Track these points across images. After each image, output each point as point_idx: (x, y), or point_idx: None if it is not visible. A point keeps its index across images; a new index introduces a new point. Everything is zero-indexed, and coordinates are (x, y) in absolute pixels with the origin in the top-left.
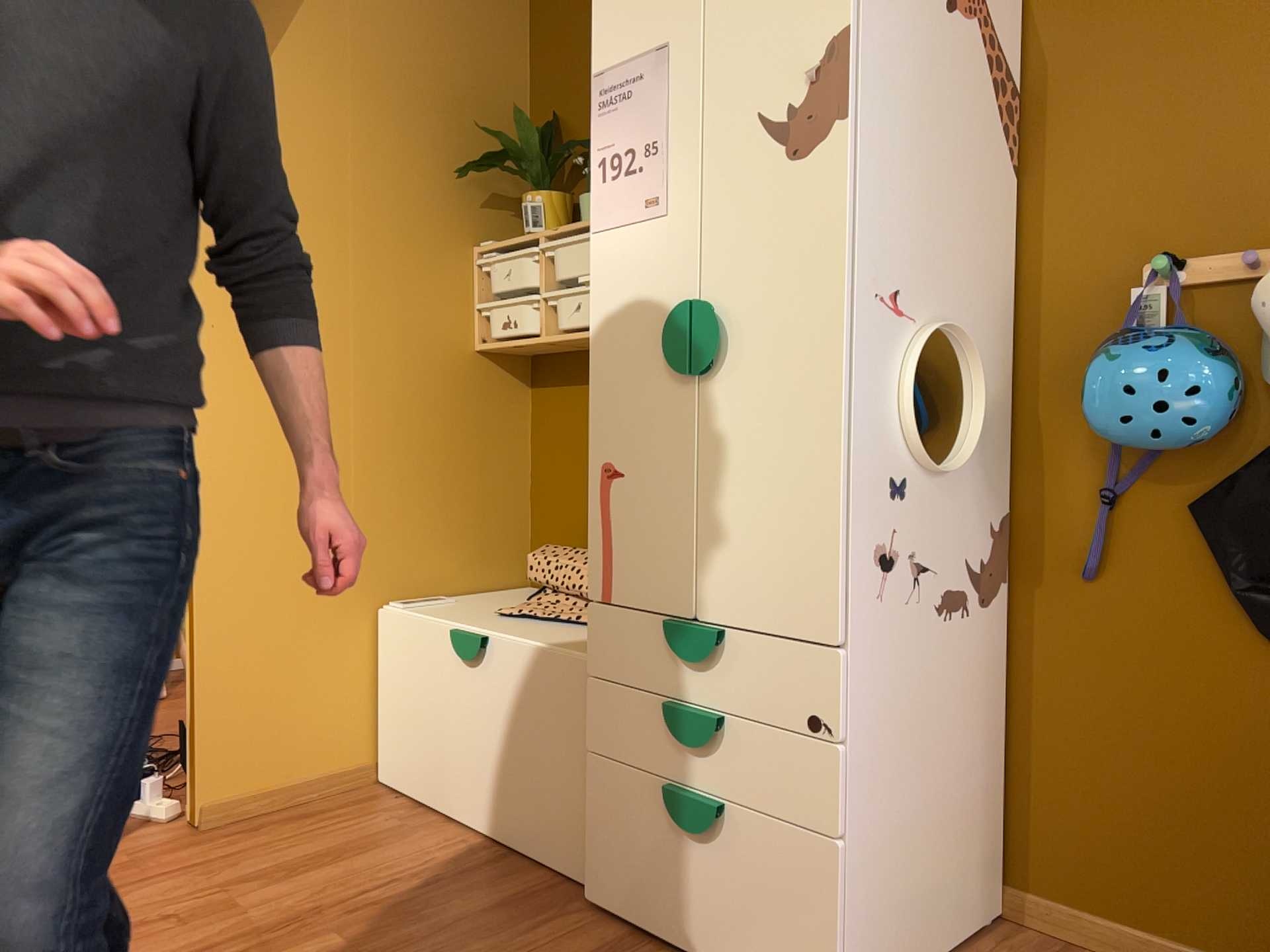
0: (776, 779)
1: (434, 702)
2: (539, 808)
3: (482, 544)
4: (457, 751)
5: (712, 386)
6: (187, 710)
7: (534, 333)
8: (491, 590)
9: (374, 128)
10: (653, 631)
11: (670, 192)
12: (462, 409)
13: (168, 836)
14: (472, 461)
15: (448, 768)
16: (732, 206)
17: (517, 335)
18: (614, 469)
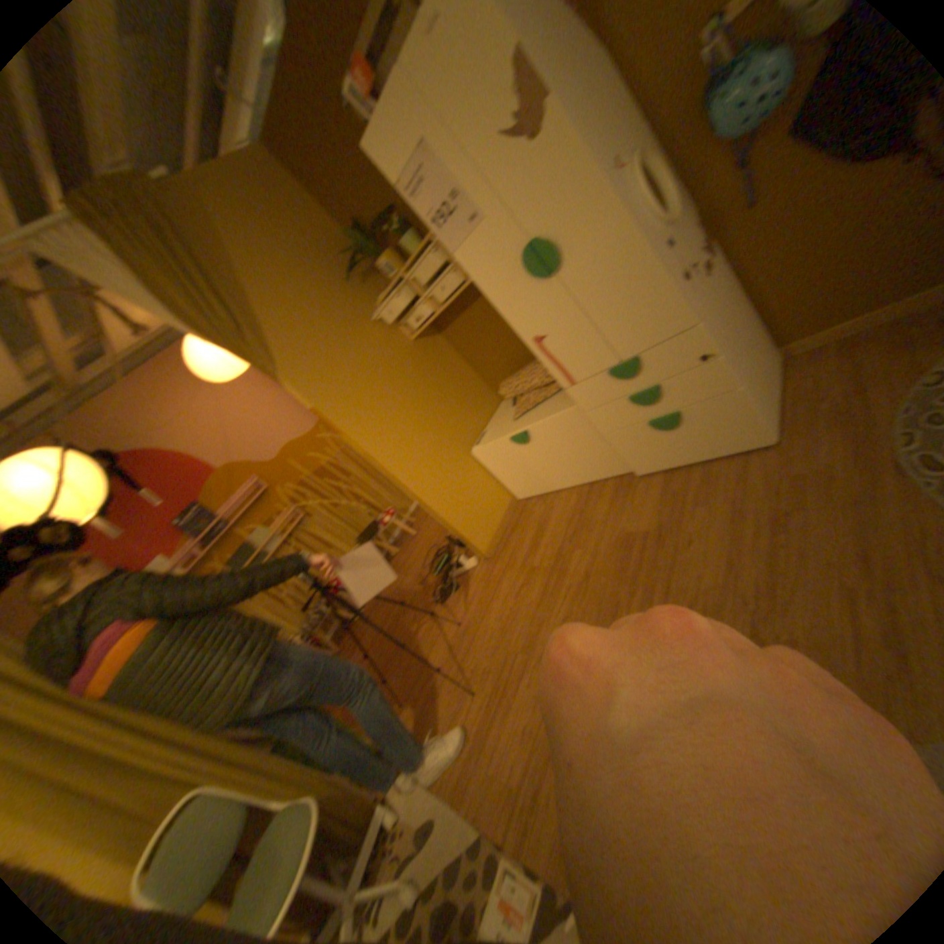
0: (697, 386)
1: (521, 462)
2: (592, 462)
3: (476, 401)
4: (543, 469)
5: (564, 270)
6: (453, 532)
7: (431, 313)
8: (492, 413)
9: (303, 293)
10: (603, 377)
11: (478, 205)
12: (429, 364)
13: (484, 566)
14: (448, 378)
15: (544, 476)
16: (516, 186)
17: (425, 319)
18: (540, 335)
